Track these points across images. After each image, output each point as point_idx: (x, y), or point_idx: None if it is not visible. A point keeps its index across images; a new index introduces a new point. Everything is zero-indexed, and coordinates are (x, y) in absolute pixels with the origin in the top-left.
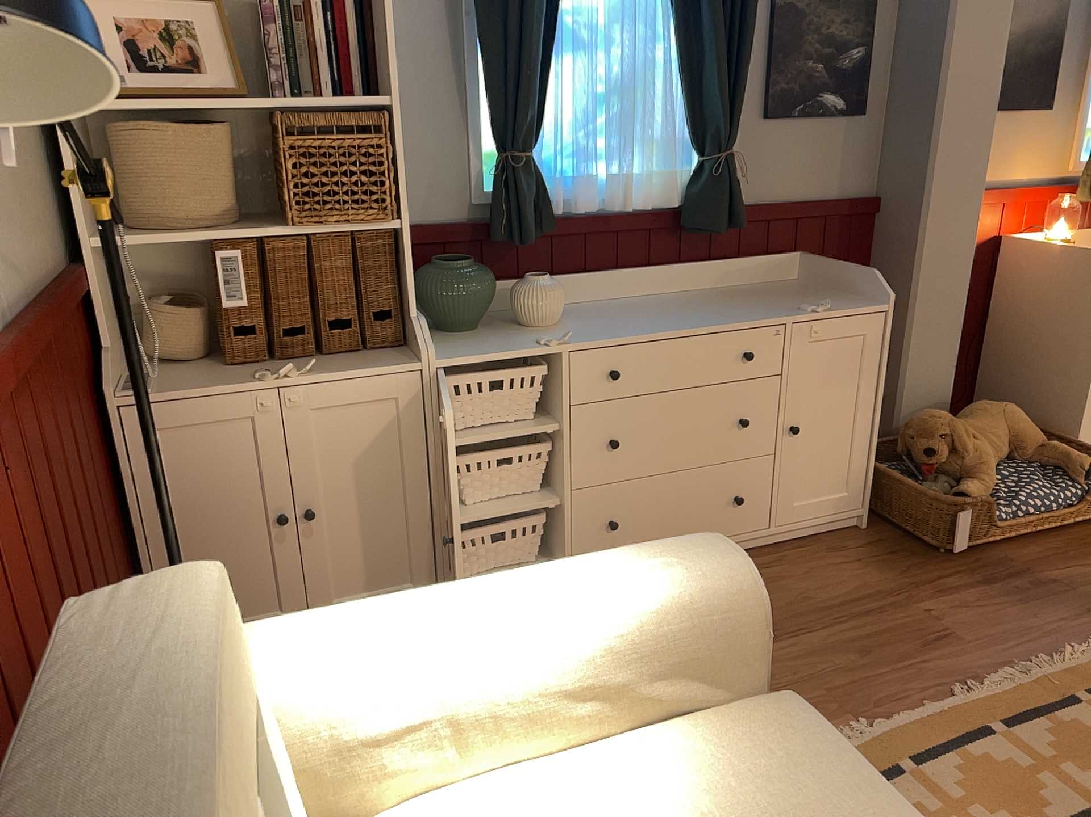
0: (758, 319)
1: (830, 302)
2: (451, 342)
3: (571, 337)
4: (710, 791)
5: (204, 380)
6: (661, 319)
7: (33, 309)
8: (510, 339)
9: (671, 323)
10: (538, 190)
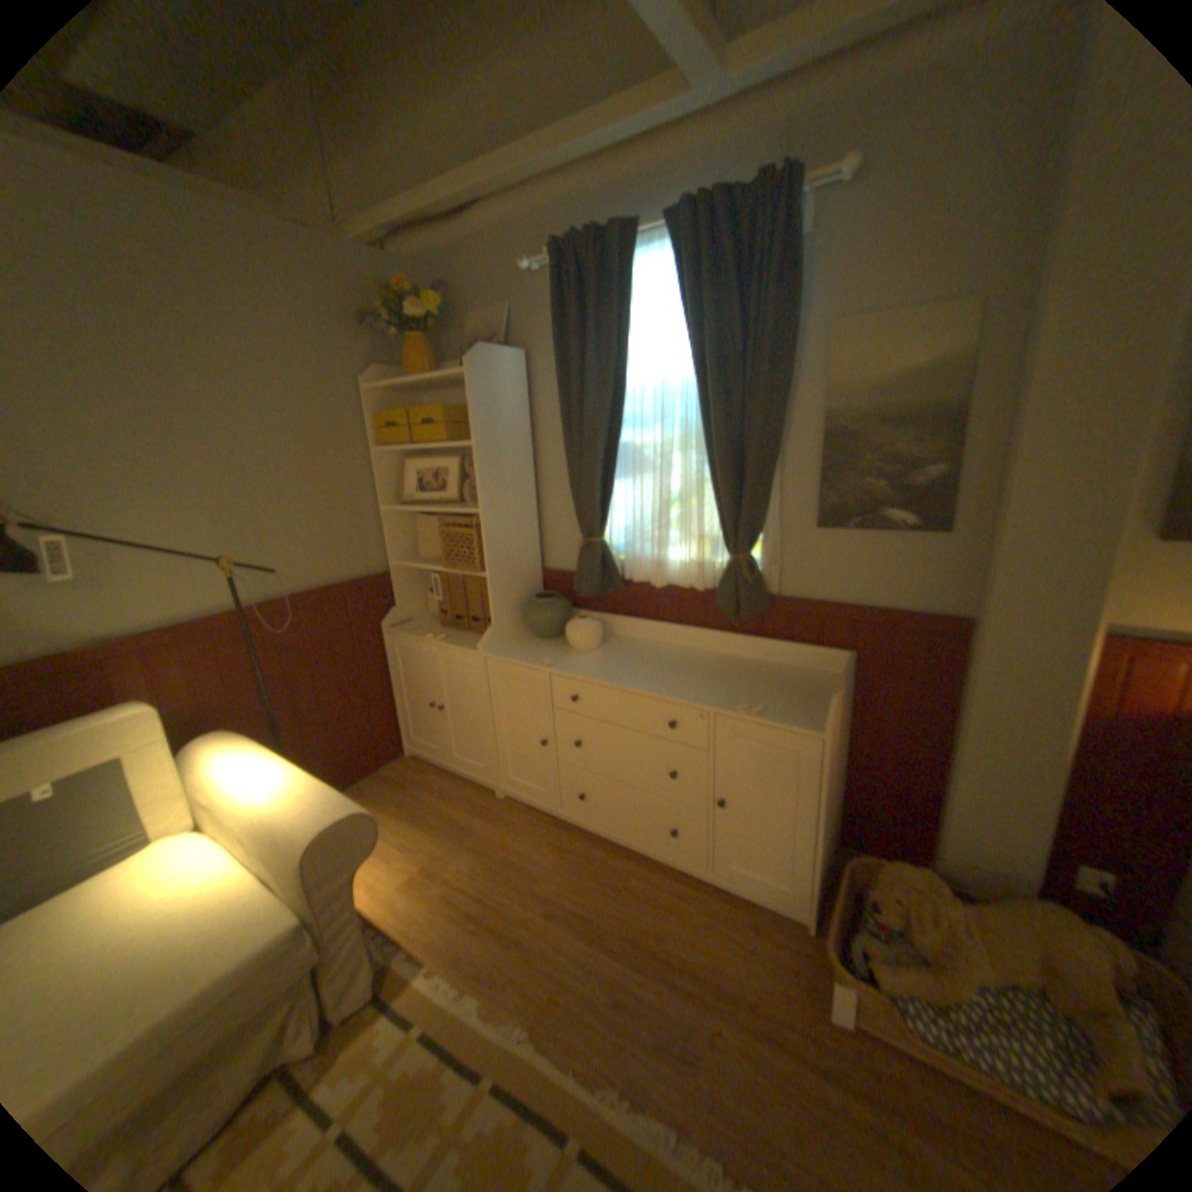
0: (690, 698)
1: (762, 708)
2: (520, 644)
3: (564, 664)
4: (198, 918)
5: (418, 630)
6: (637, 672)
7: (292, 595)
8: (540, 654)
9: (631, 678)
10: (600, 564)
